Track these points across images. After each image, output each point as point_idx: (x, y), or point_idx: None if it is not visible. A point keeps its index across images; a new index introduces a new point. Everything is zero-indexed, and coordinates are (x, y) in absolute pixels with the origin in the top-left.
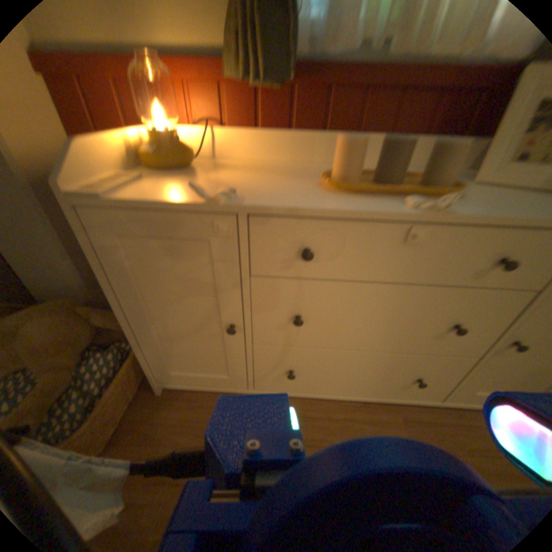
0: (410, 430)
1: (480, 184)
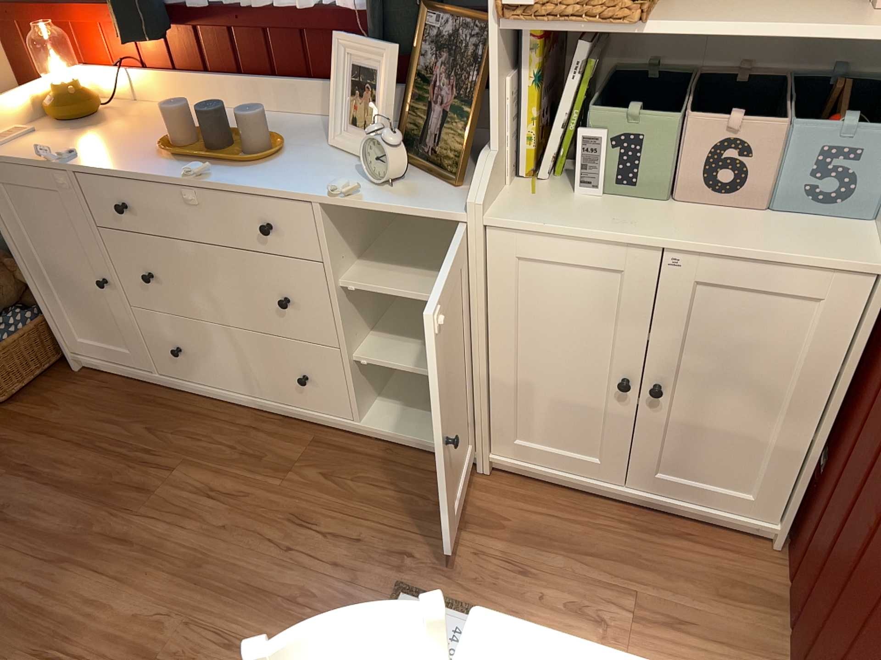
0: (313, 446)
1: (334, 152)
